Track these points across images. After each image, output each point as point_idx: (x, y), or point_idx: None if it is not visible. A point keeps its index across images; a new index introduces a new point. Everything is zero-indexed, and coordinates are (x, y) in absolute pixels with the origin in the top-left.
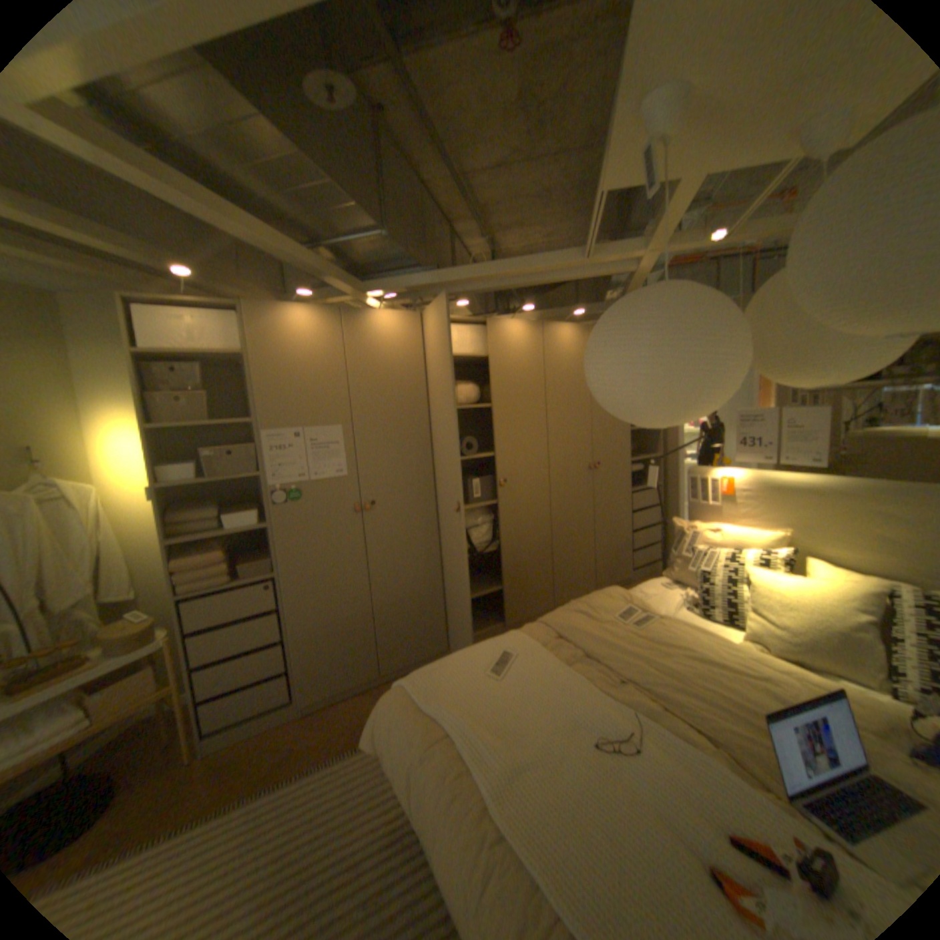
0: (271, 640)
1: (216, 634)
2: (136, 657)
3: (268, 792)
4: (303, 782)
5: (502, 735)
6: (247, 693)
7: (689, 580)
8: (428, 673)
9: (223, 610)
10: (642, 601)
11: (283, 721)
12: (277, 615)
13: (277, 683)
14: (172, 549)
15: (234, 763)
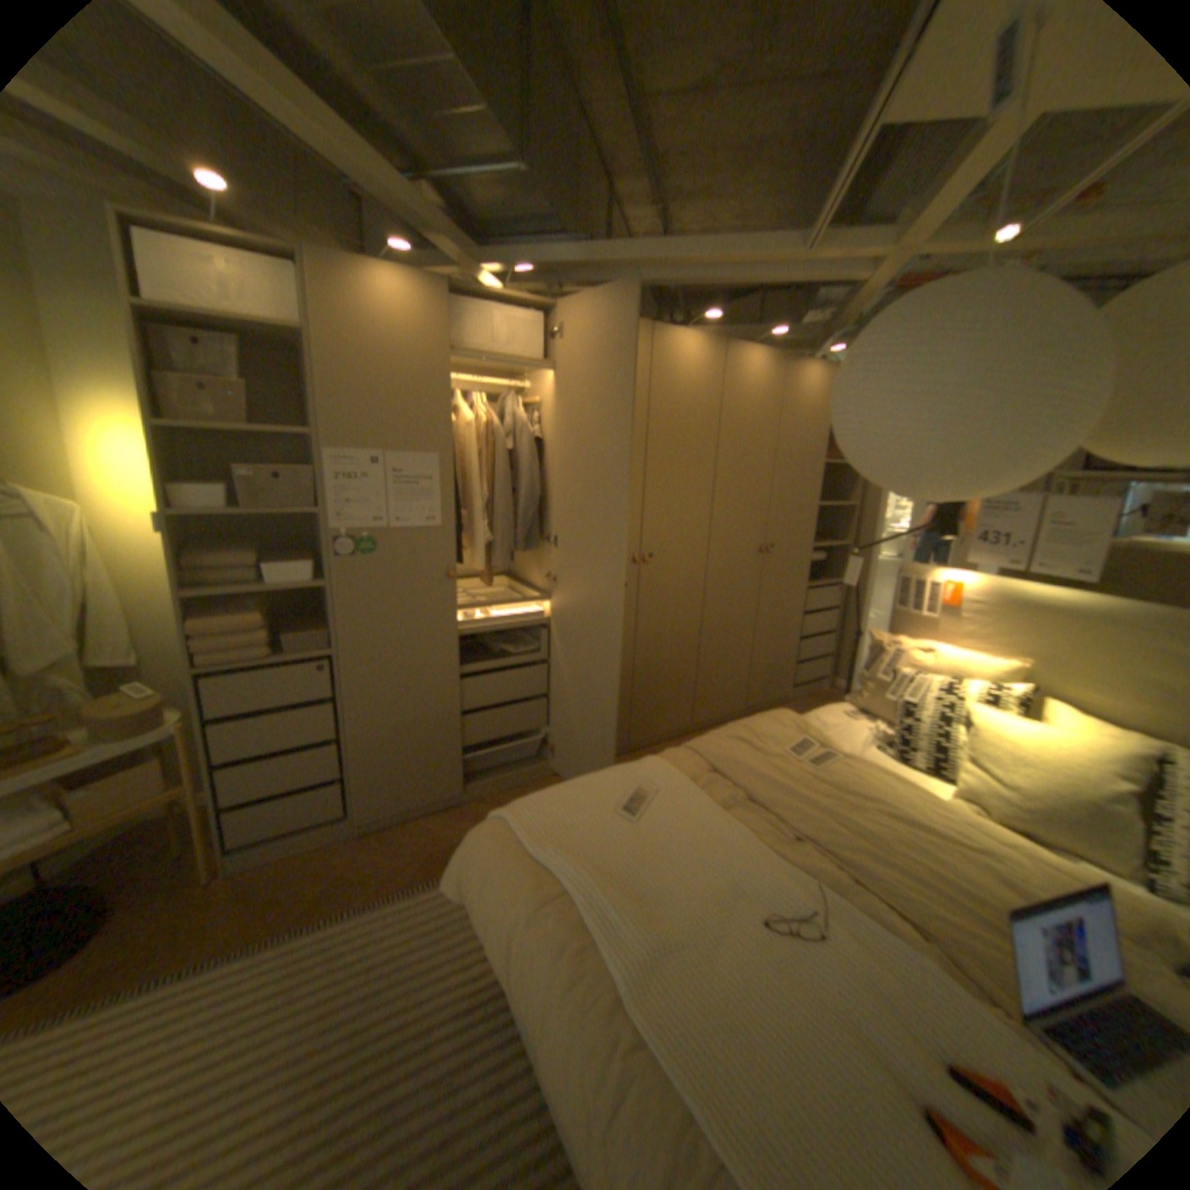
0: (323, 737)
1: (248, 722)
2: (136, 745)
3: (312, 928)
4: (358, 919)
5: (638, 897)
6: (288, 801)
7: (881, 710)
8: (538, 804)
9: (259, 692)
10: (819, 732)
11: (333, 839)
12: (333, 705)
13: (328, 791)
14: (190, 602)
15: (267, 887)
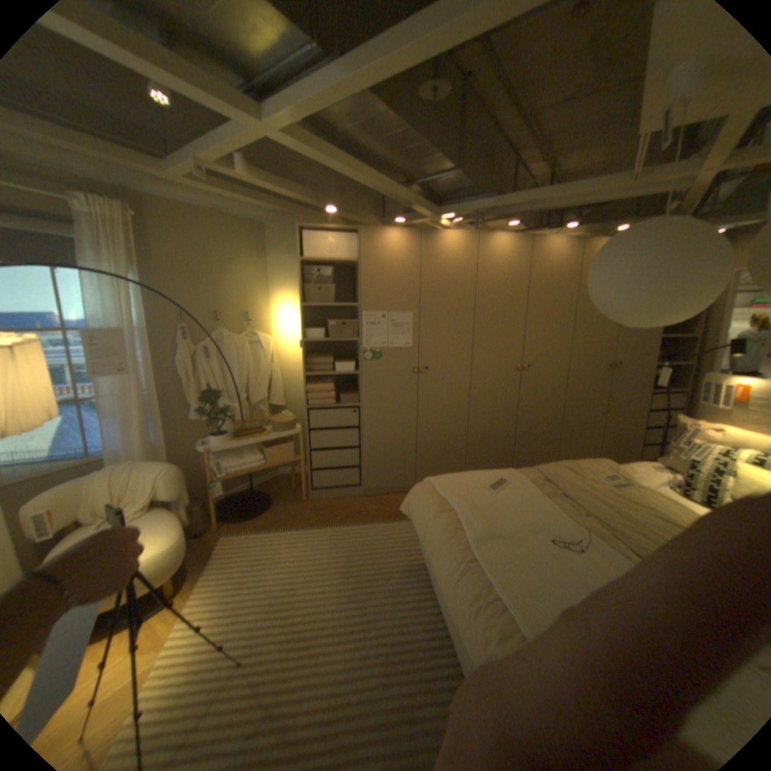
0: (354, 443)
1: (326, 431)
2: (287, 434)
3: (345, 525)
4: (364, 526)
5: (489, 519)
6: (338, 471)
7: (683, 467)
8: (448, 477)
9: (331, 419)
10: (630, 474)
11: (355, 494)
12: (359, 429)
13: (355, 470)
14: (308, 378)
15: (328, 507)
